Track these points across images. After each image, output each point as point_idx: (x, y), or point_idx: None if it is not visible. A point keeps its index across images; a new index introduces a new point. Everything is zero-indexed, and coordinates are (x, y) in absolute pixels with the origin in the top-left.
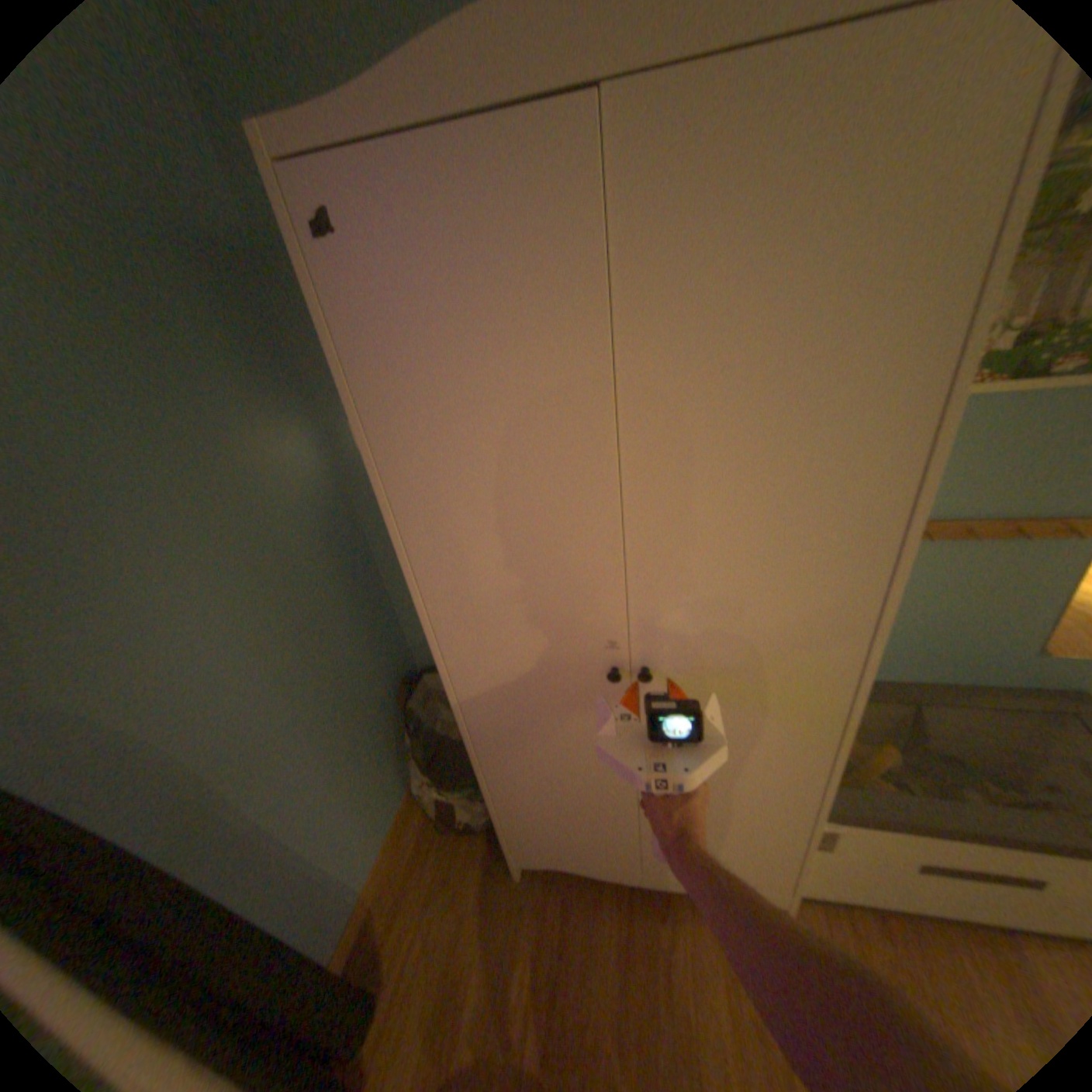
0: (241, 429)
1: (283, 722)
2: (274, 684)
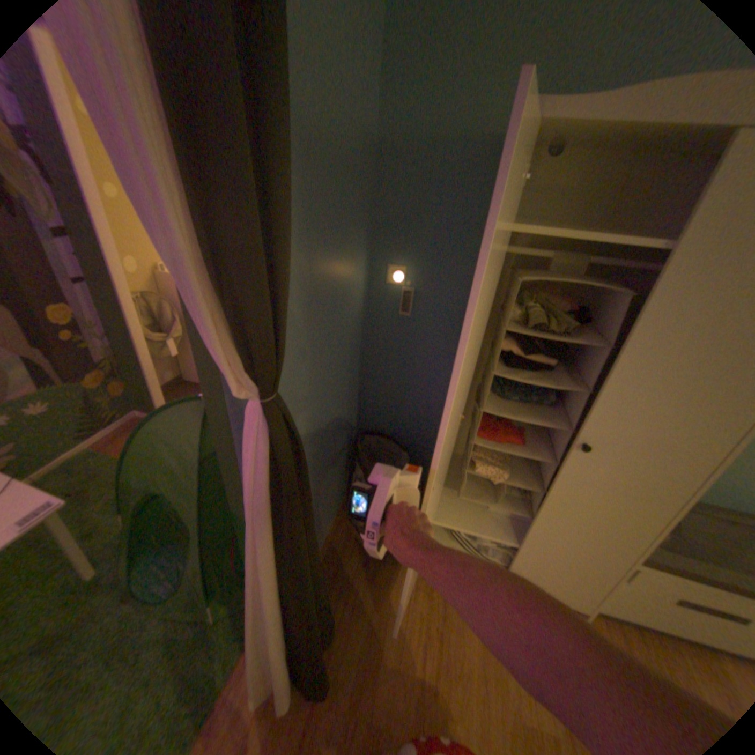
0: (351, 254)
1: (322, 438)
2: (325, 413)
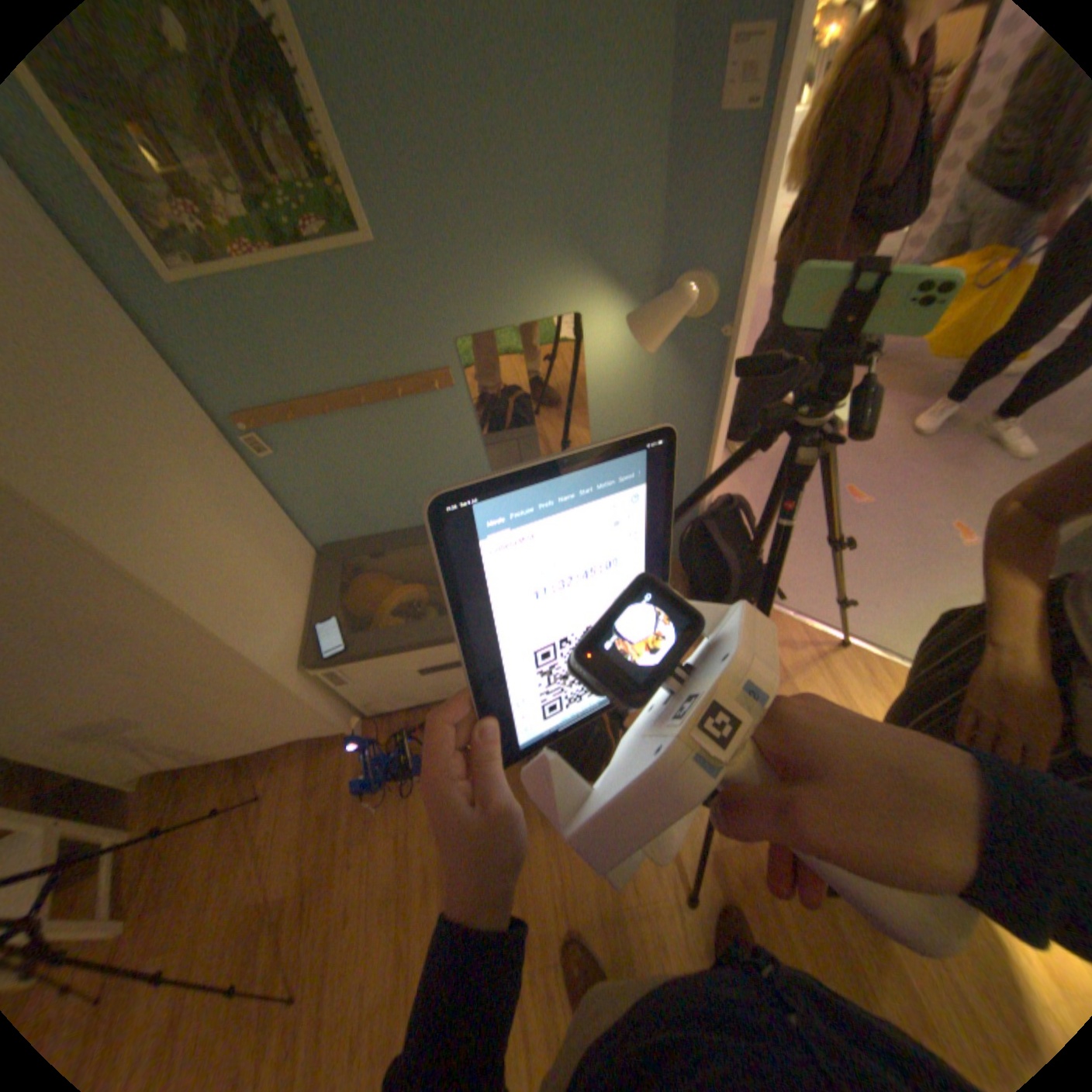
0: None
1: None
2: None
